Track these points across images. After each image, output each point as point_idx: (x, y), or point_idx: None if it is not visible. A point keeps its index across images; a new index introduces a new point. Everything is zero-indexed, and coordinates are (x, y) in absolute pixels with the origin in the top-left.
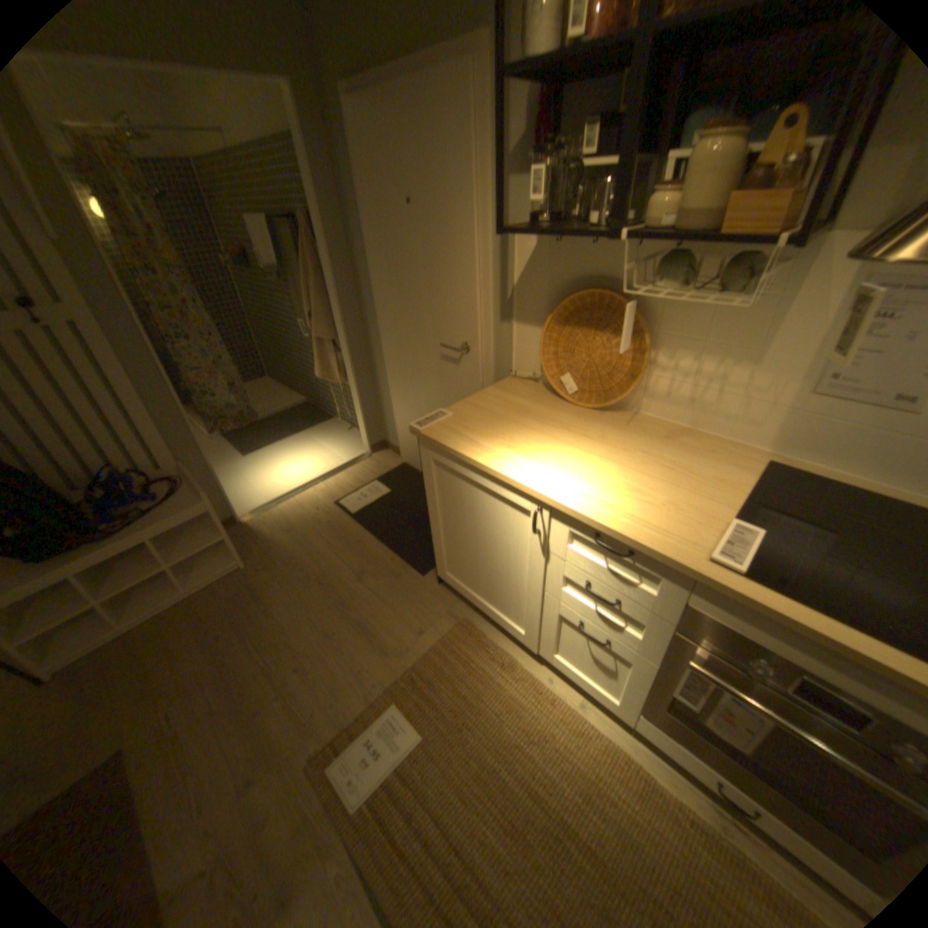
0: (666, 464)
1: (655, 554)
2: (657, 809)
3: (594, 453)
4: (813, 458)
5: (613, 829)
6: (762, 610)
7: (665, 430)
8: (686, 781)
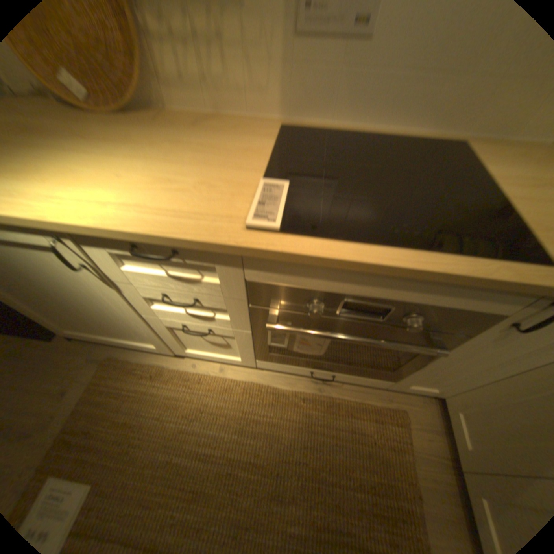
0: (193, 143)
1: (190, 240)
2: (282, 404)
3: (111, 149)
4: (310, 112)
5: (260, 437)
6: (302, 257)
7: (190, 114)
8: (293, 375)
